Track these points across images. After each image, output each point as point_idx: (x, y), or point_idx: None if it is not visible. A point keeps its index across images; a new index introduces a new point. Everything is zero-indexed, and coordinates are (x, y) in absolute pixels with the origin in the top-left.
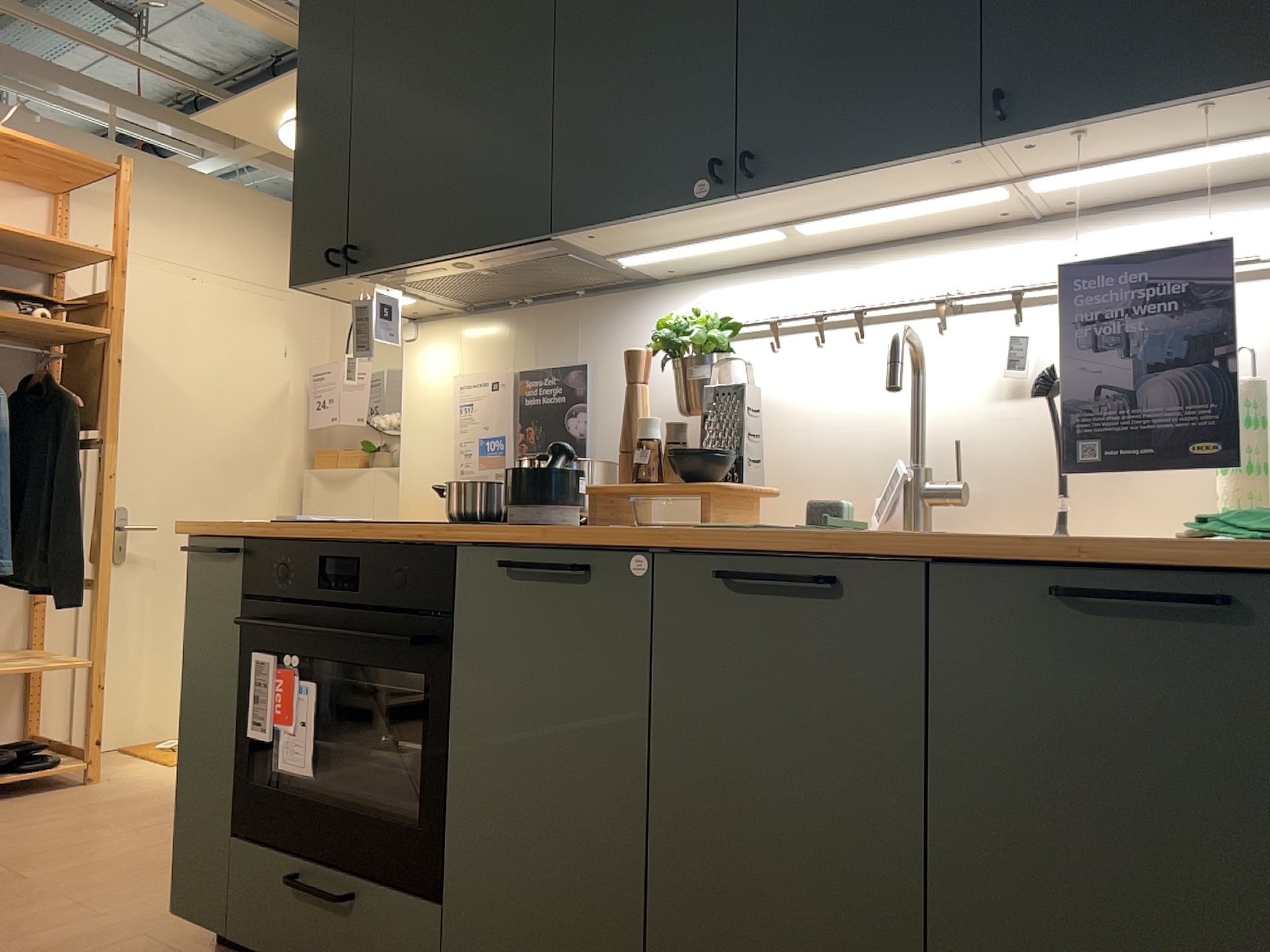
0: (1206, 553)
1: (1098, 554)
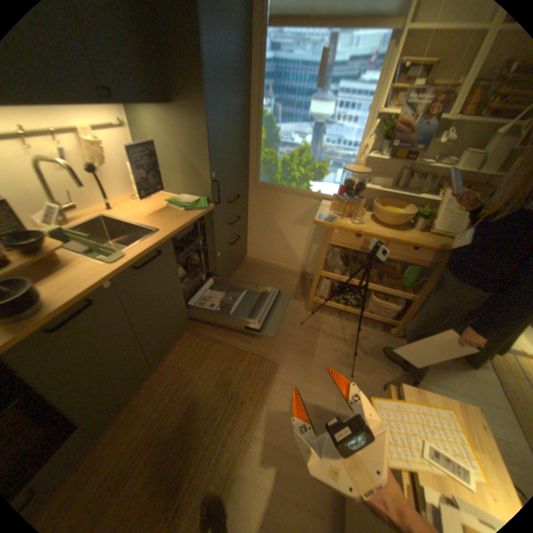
0: (201, 216)
1: (191, 222)
